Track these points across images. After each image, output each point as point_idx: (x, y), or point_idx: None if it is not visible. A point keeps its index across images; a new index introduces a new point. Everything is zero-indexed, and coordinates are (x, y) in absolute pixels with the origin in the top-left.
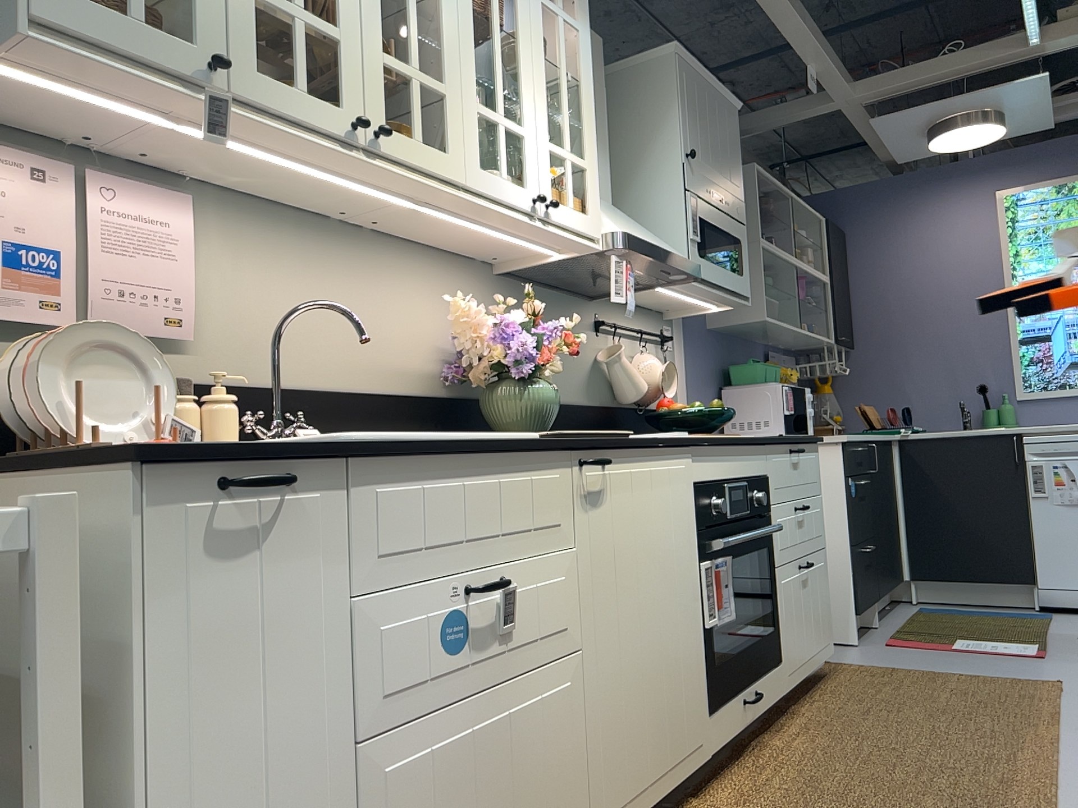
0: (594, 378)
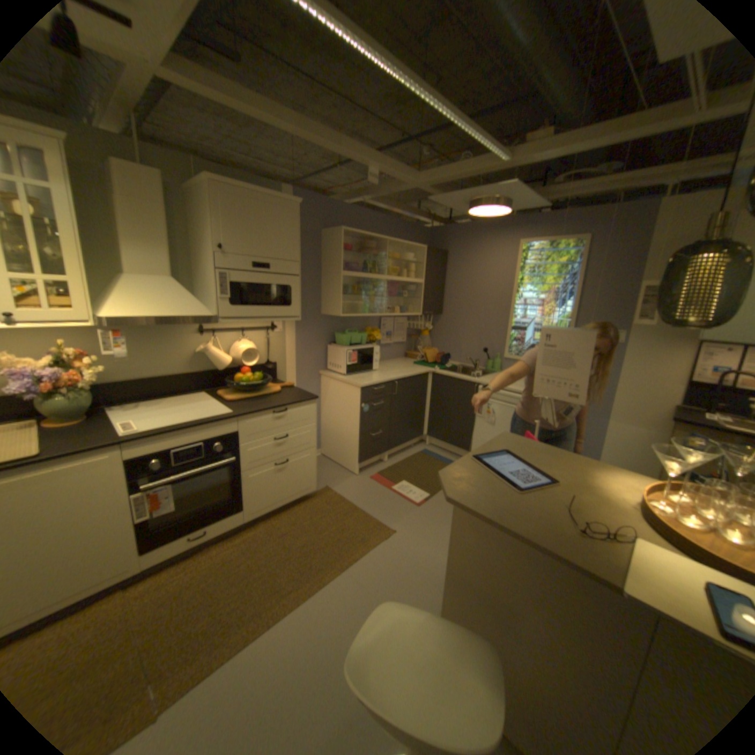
0: (196, 358)
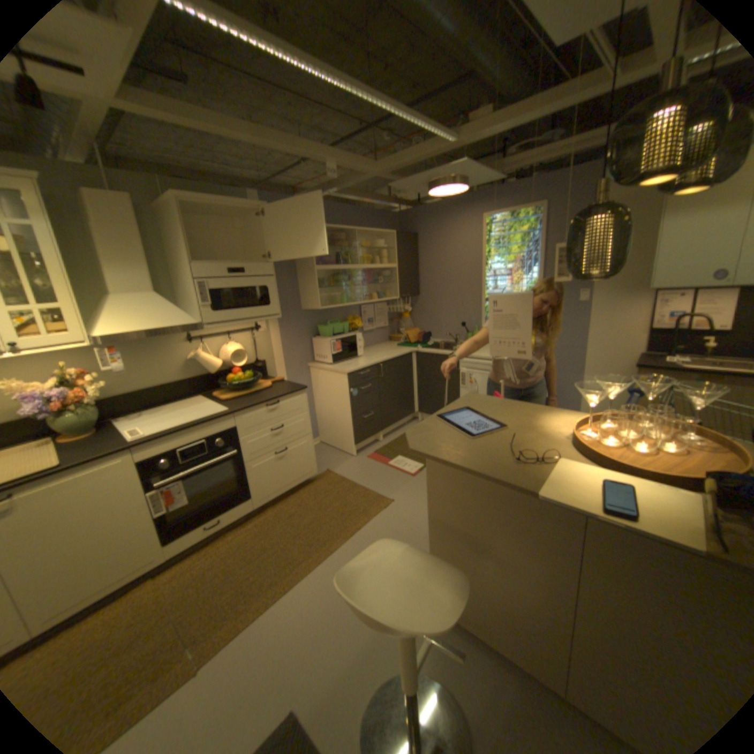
0: (187, 365)
